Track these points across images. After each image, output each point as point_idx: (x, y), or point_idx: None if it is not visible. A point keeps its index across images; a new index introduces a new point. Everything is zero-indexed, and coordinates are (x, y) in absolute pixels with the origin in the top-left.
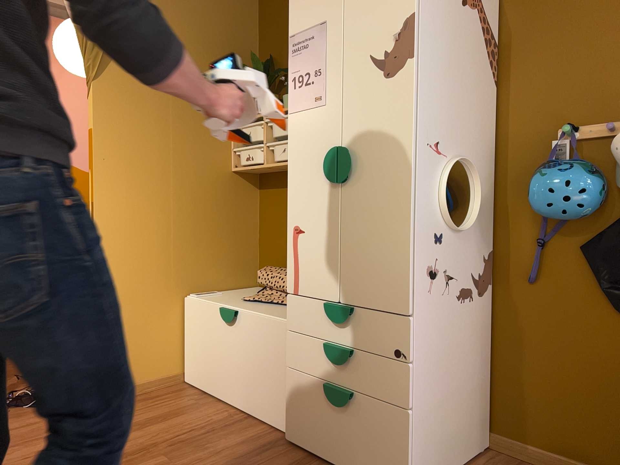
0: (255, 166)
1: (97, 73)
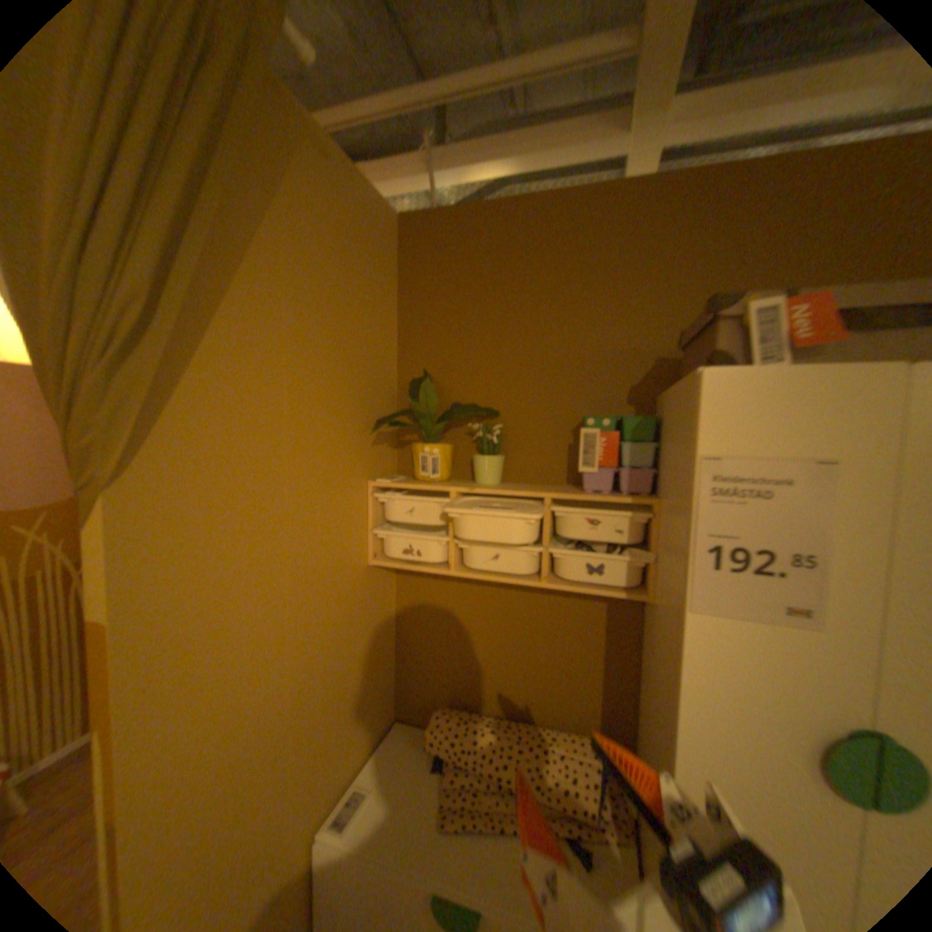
0: (430, 570)
1: (115, 463)
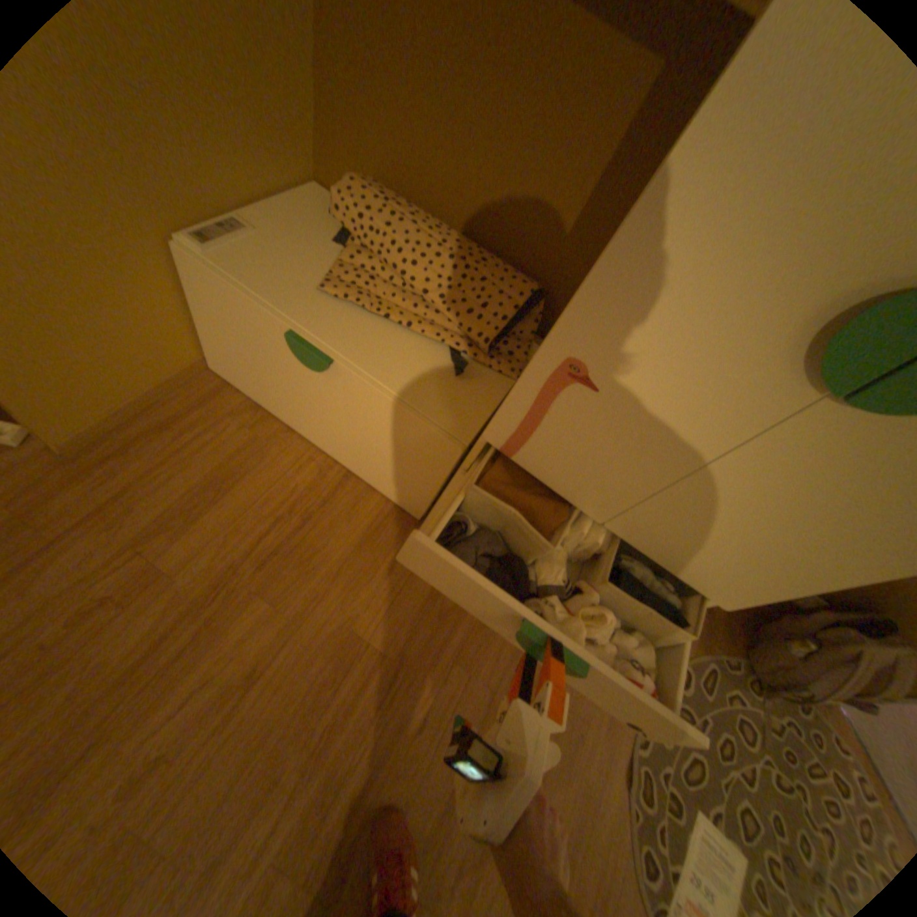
0: None
1: None
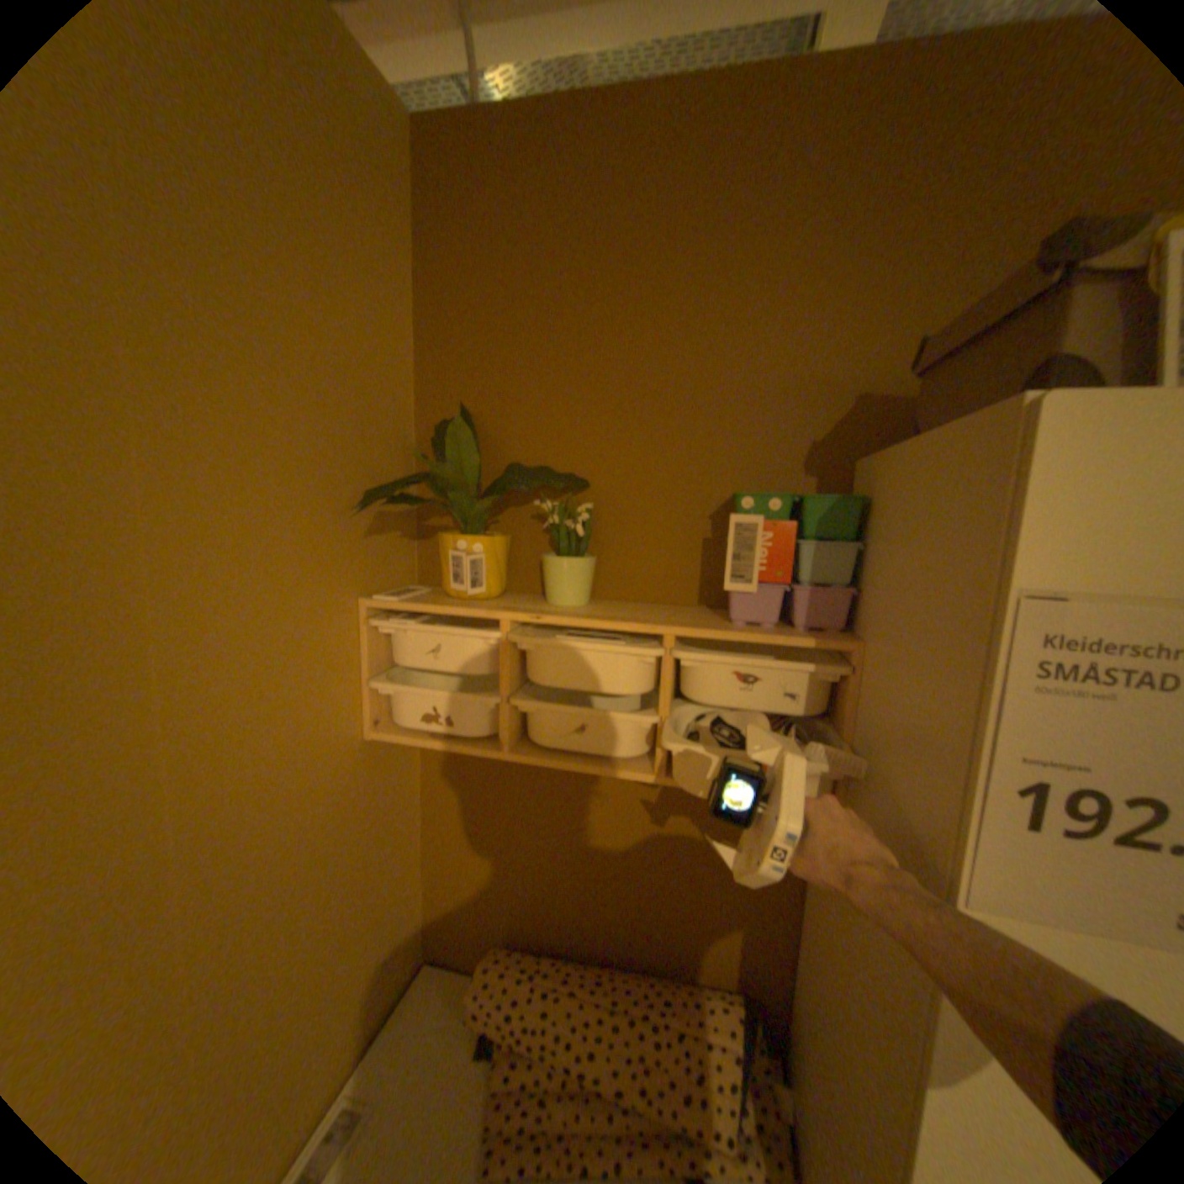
0: (469, 749)
1: None
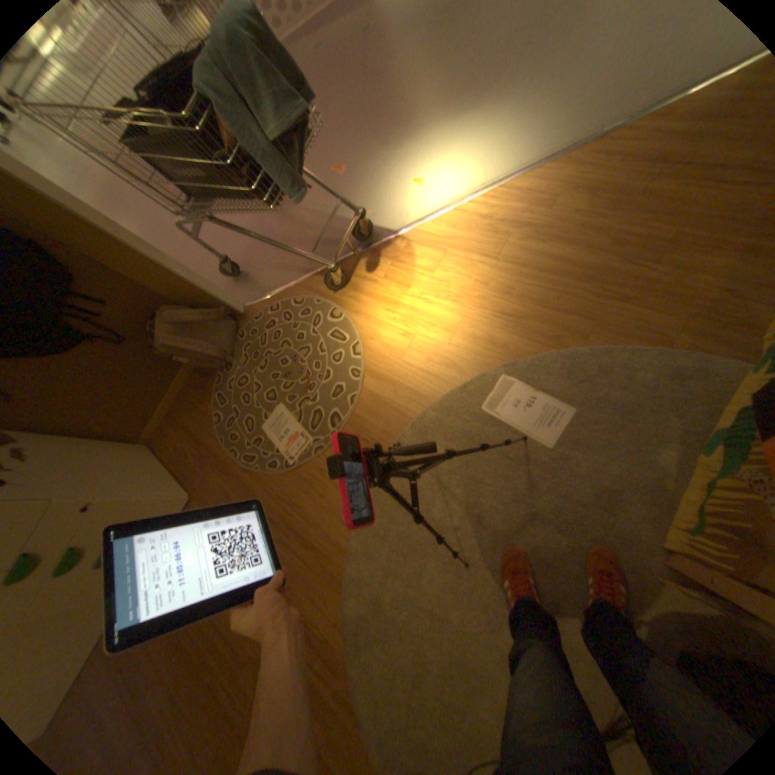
0: None
1: None
